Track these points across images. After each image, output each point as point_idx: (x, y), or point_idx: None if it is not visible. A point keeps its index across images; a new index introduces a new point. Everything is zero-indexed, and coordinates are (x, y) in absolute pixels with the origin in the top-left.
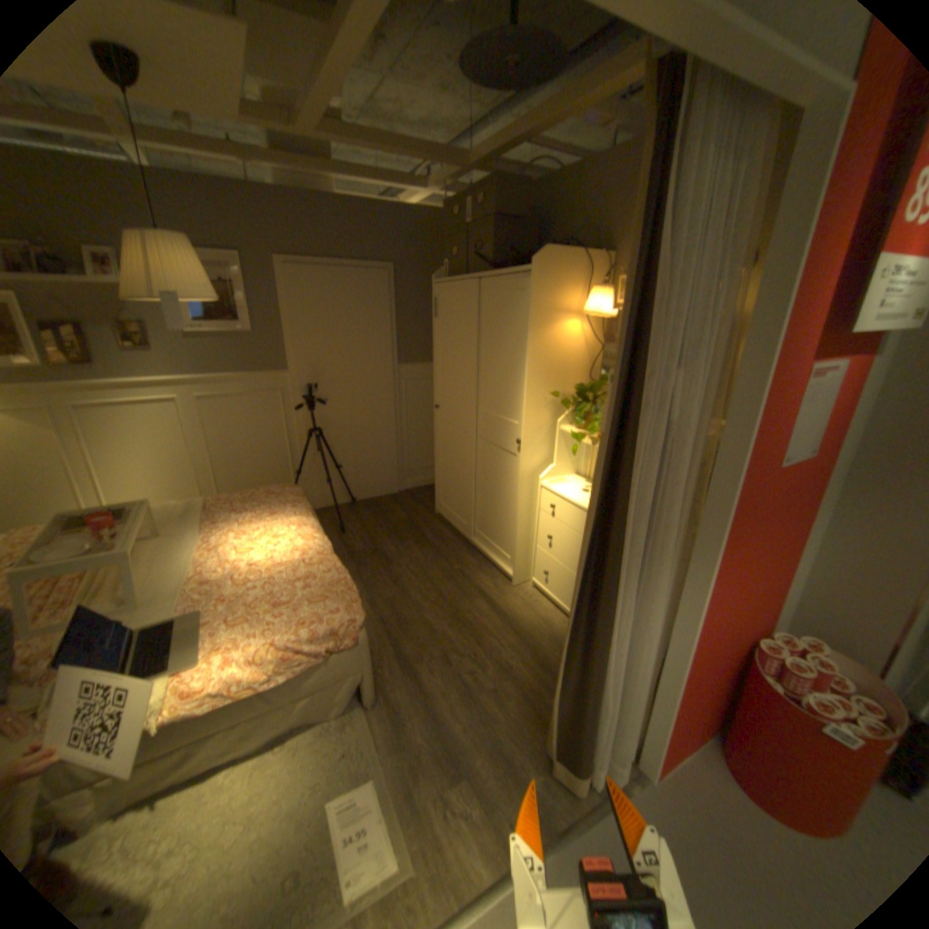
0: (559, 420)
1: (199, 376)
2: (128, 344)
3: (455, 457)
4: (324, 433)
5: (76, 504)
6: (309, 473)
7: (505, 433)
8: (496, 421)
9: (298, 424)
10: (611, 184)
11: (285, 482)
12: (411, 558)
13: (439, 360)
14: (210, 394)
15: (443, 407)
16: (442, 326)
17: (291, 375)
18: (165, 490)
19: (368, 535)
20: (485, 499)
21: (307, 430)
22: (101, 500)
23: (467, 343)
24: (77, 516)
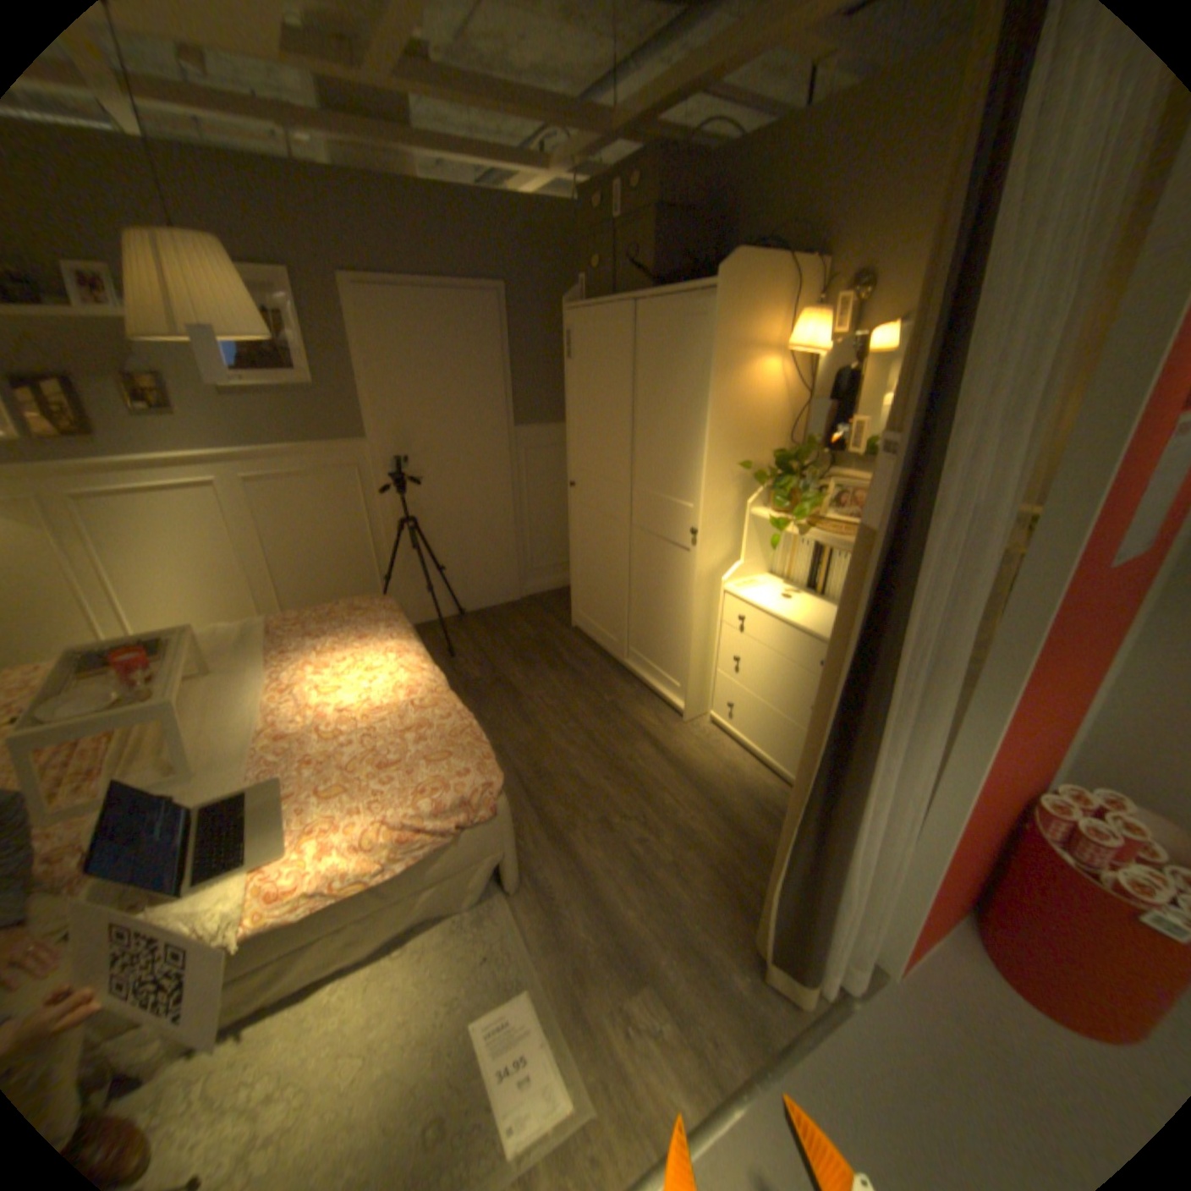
0: (749, 502)
1: (243, 451)
2: (139, 408)
3: (599, 553)
4: (419, 525)
5: (87, 632)
6: (400, 580)
7: (672, 520)
8: (659, 504)
9: (383, 514)
10: (826, 156)
11: (368, 592)
12: (546, 690)
13: (574, 421)
14: (260, 475)
15: (580, 485)
16: (578, 372)
17: (370, 447)
18: (208, 609)
19: (485, 660)
20: (642, 610)
21: (395, 521)
22: (121, 626)
23: (615, 396)
24: (94, 656)
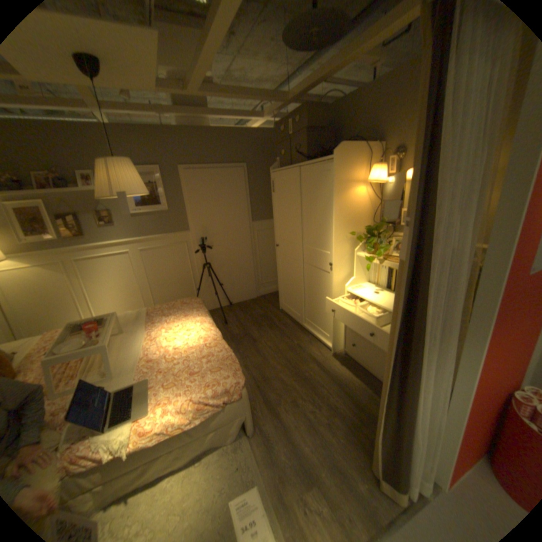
0: (355, 250)
1: (140, 238)
2: (101, 223)
3: (290, 275)
4: (211, 266)
5: (77, 315)
6: (204, 290)
7: (321, 259)
8: (314, 252)
9: (196, 261)
10: (379, 101)
11: (190, 296)
12: (267, 339)
13: (277, 218)
14: (146, 248)
15: (280, 246)
16: (277, 197)
17: (191, 234)
18: (125, 304)
19: (240, 325)
20: (310, 301)
21: (201, 264)
22: (90, 312)
23: (293, 207)
24: (76, 325)
